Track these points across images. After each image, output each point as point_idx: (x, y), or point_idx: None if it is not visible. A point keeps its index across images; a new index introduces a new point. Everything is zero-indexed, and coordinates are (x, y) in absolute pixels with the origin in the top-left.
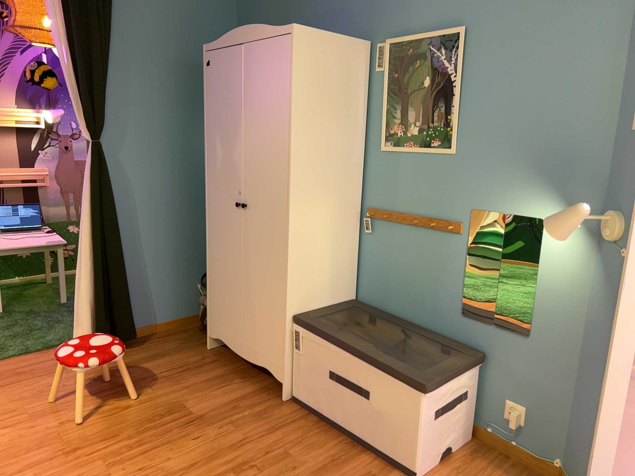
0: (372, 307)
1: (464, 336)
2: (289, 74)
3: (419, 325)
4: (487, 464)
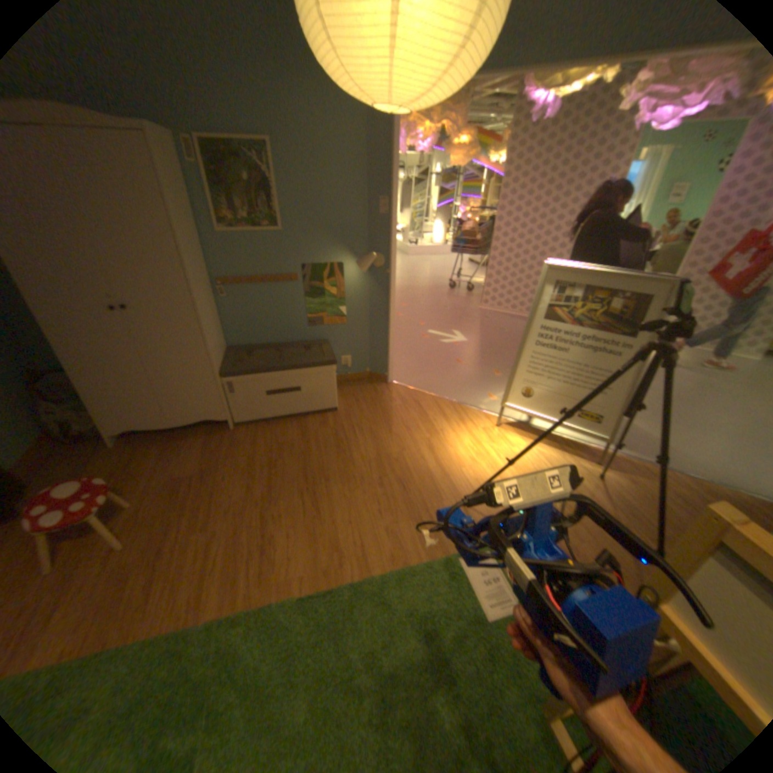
0: (246, 346)
1: (313, 337)
2: (157, 176)
3: (283, 342)
4: (346, 387)
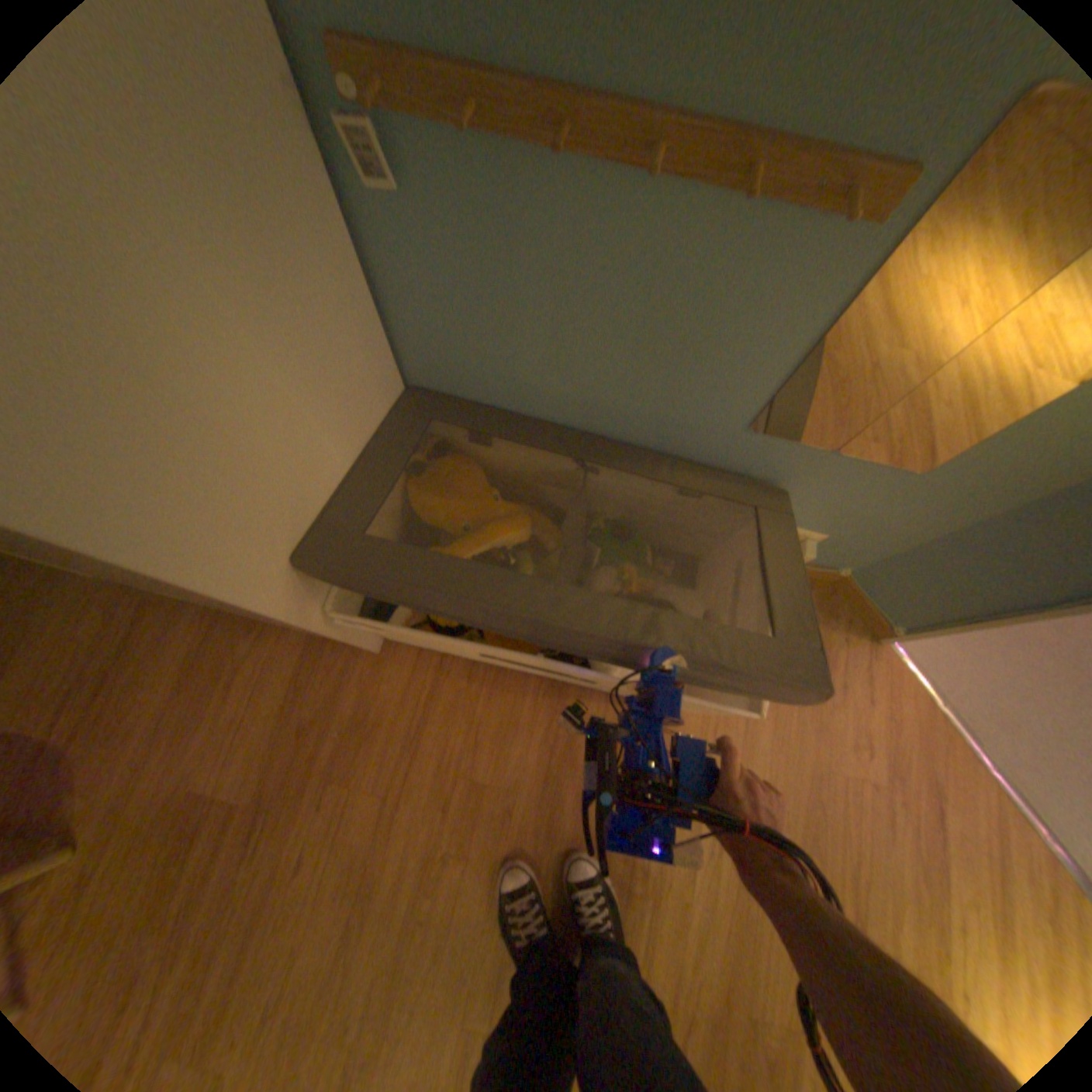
0: (473, 413)
1: (743, 460)
2: None
3: (616, 436)
4: None
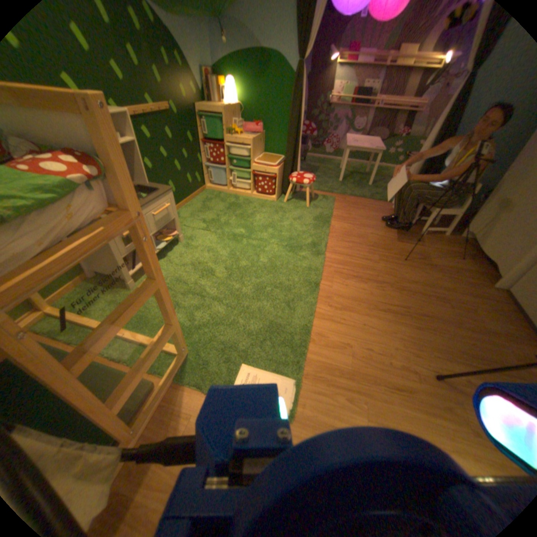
0: None
1: None
2: None
3: None
4: None
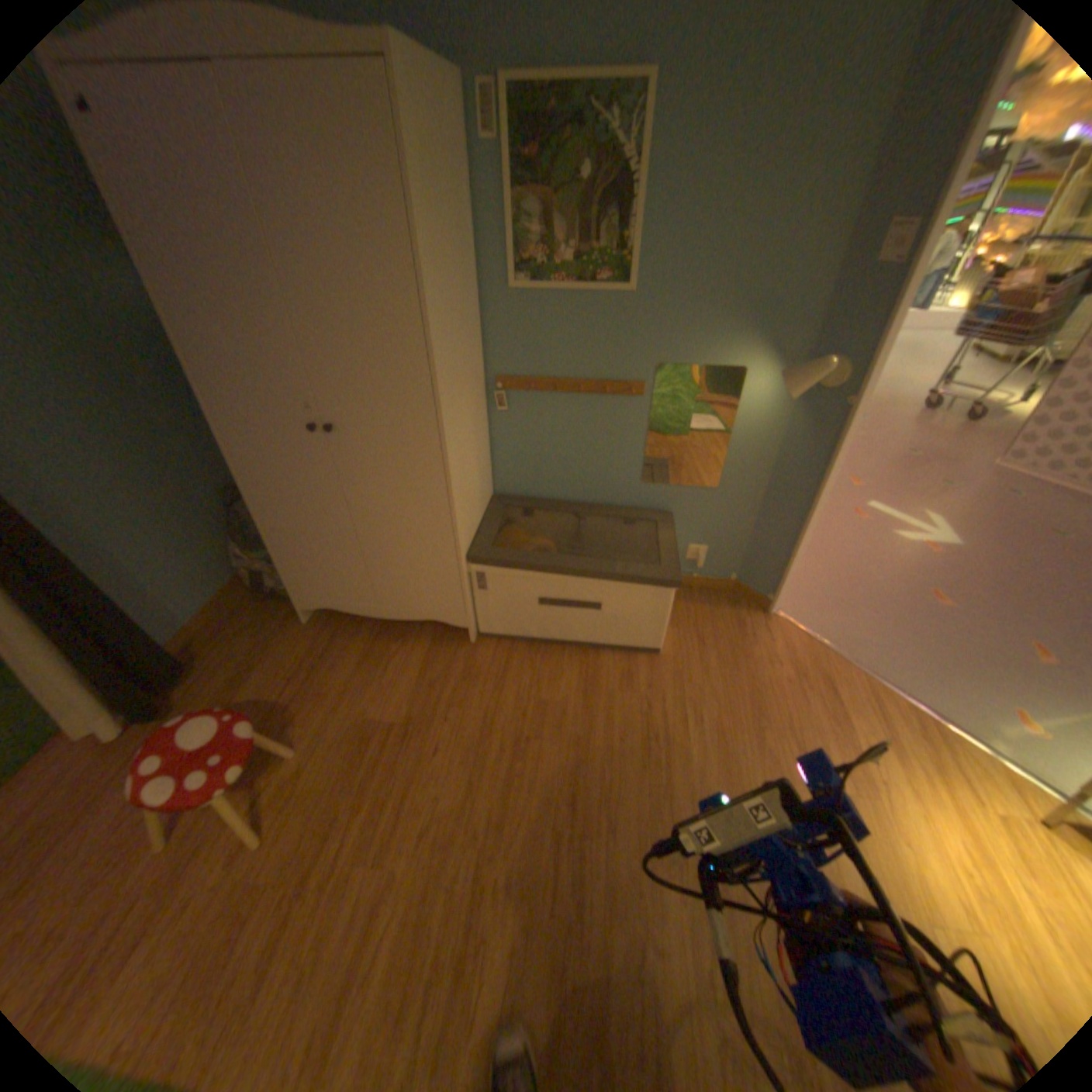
0: (524, 498)
1: (644, 500)
2: (400, 166)
3: (588, 501)
4: (685, 602)
